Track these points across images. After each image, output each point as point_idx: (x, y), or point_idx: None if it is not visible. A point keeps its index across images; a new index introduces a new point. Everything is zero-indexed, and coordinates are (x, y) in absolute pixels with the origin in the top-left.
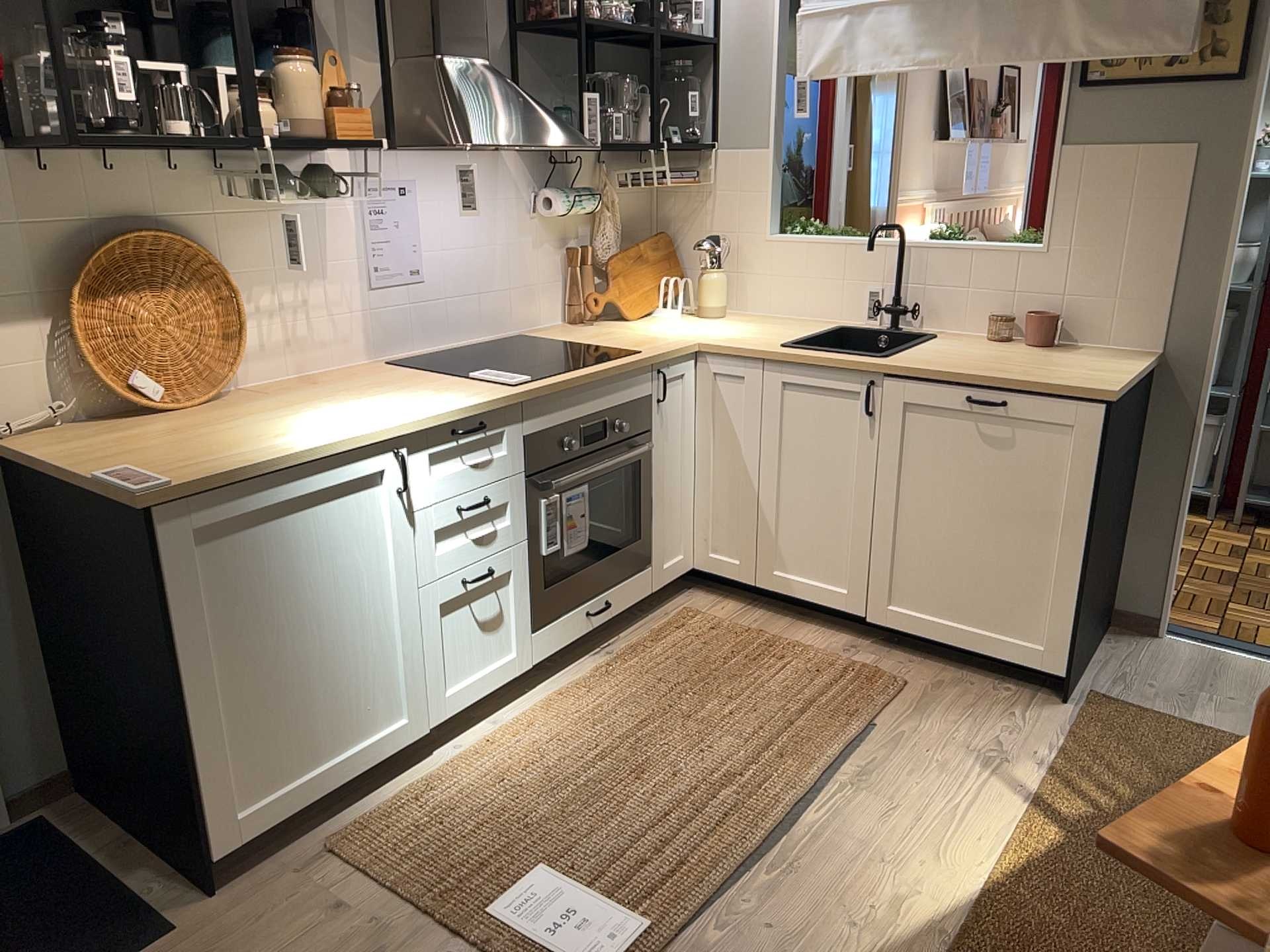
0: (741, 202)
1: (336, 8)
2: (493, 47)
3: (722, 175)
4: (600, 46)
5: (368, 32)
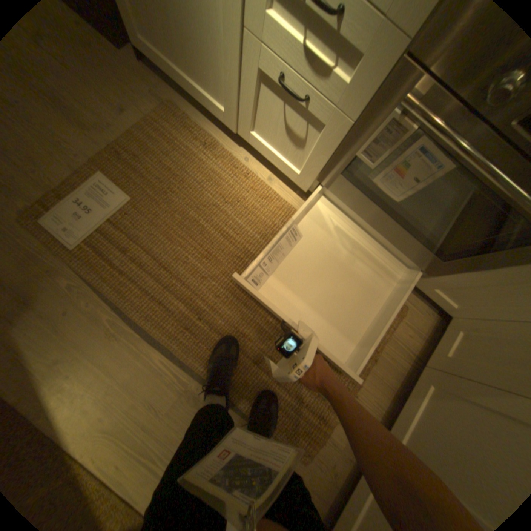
0: None
1: None
2: None
3: None
4: None
5: None
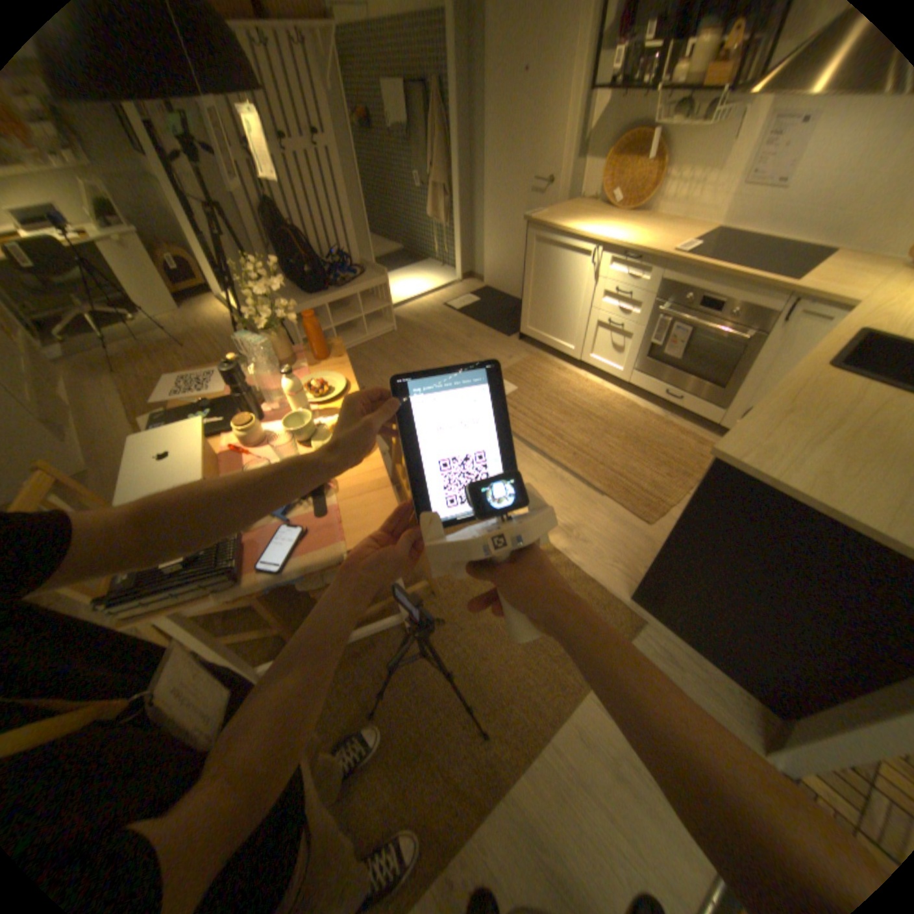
0: None
1: None
2: None
3: None
4: None
5: None
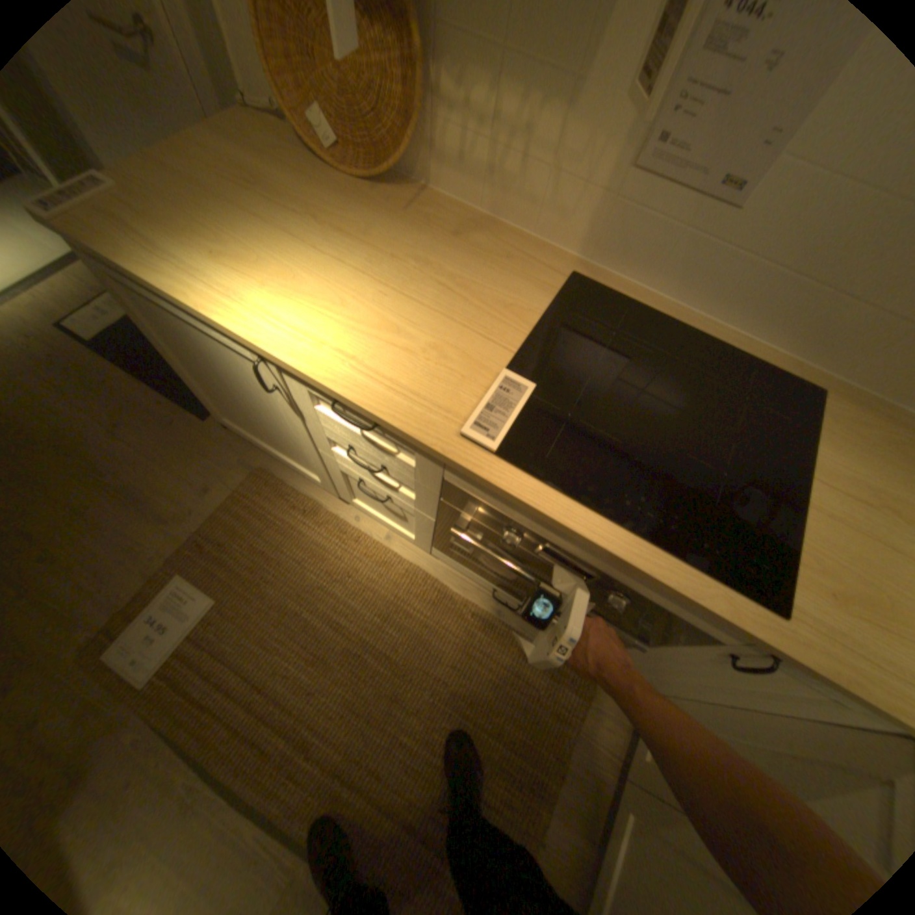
0: None
1: None
2: None
3: None
4: None
5: None
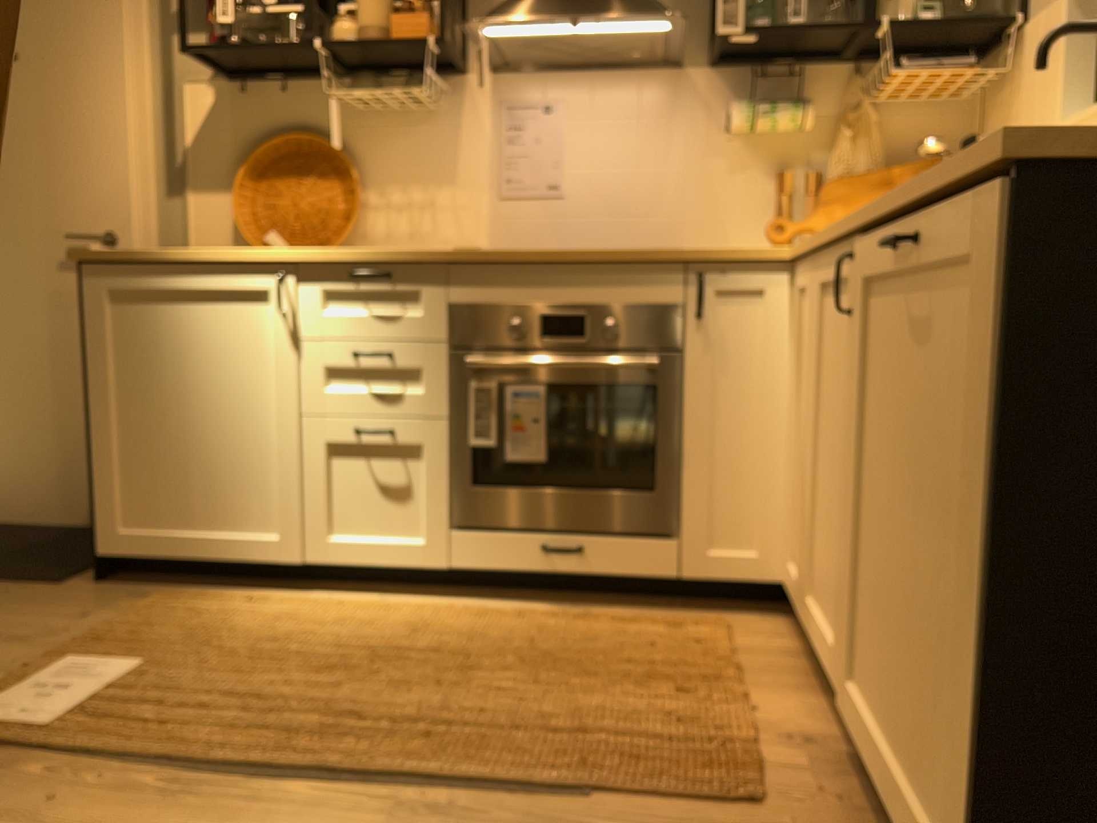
0: (1040, 87)
1: None
2: None
3: (1026, 57)
4: None
5: None
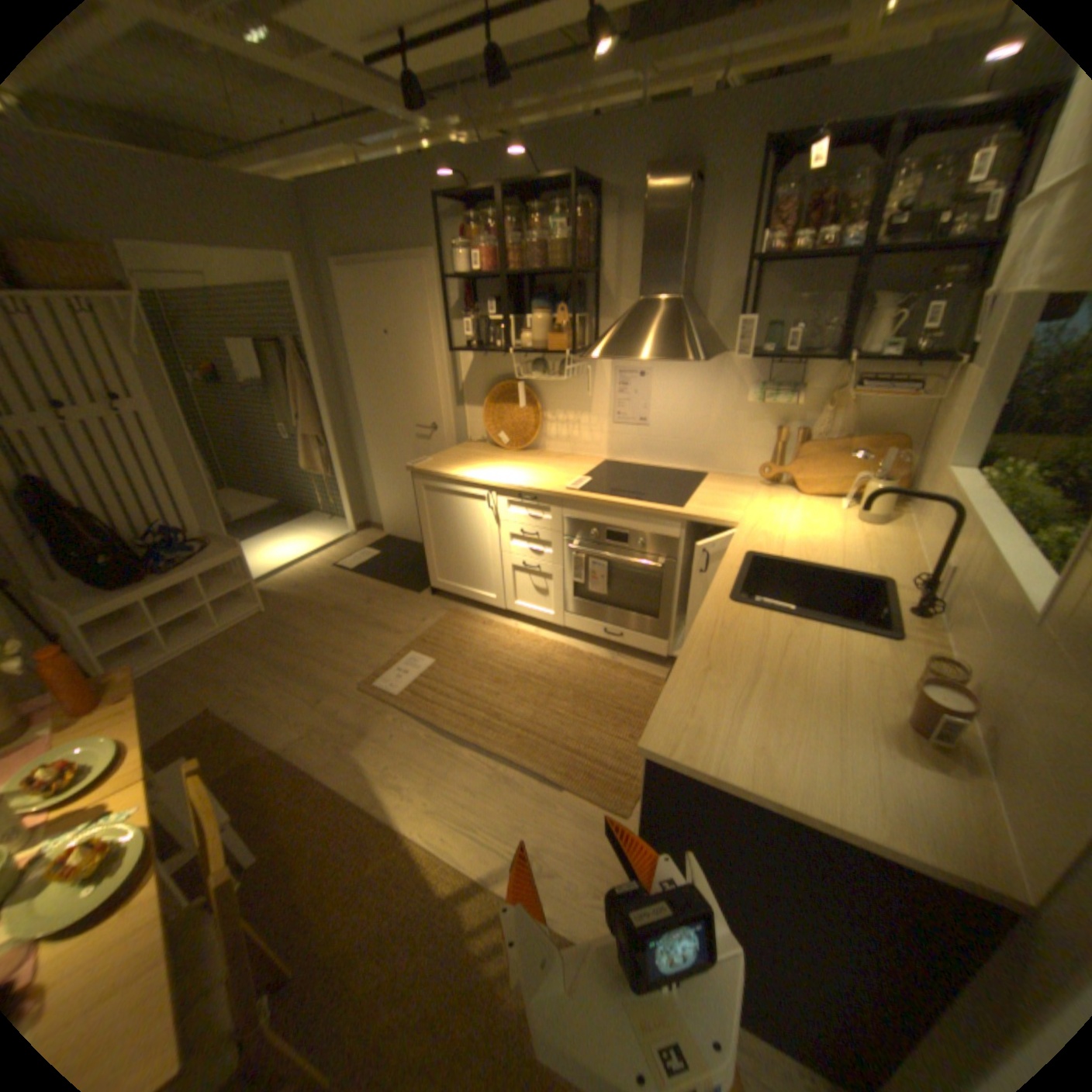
0: (957, 425)
1: (615, 272)
2: (737, 278)
3: (962, 391)
4: (881, 258)
5: (633, 283)
